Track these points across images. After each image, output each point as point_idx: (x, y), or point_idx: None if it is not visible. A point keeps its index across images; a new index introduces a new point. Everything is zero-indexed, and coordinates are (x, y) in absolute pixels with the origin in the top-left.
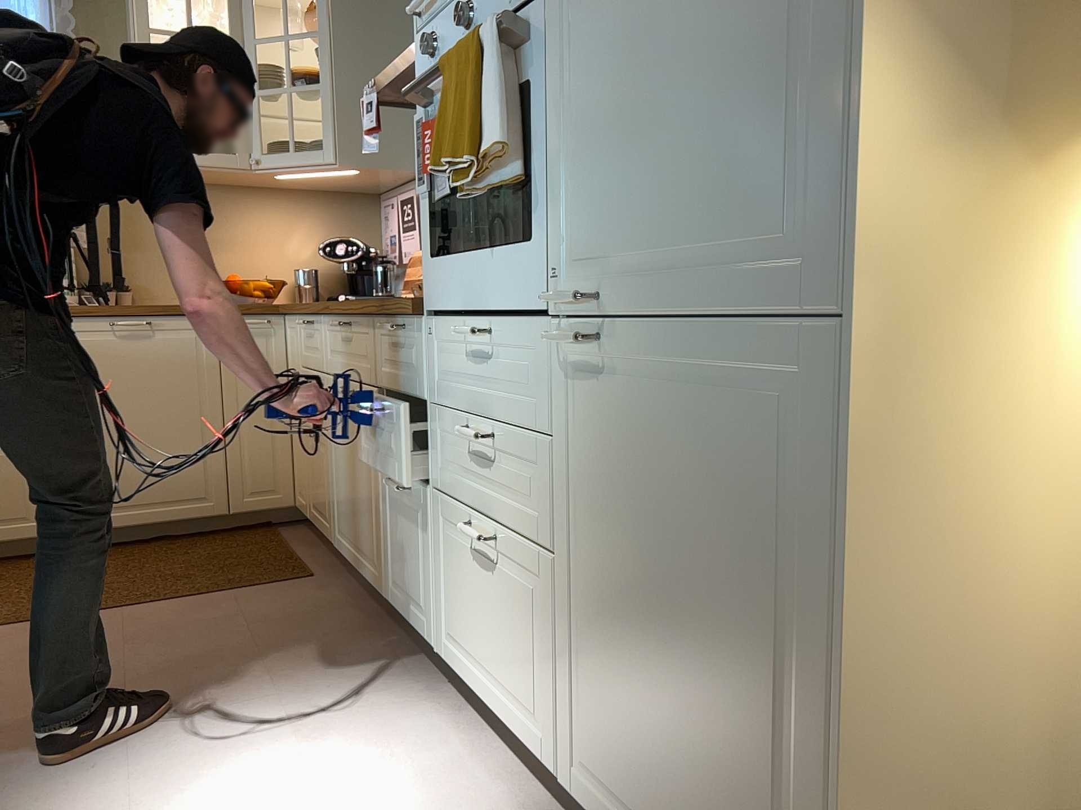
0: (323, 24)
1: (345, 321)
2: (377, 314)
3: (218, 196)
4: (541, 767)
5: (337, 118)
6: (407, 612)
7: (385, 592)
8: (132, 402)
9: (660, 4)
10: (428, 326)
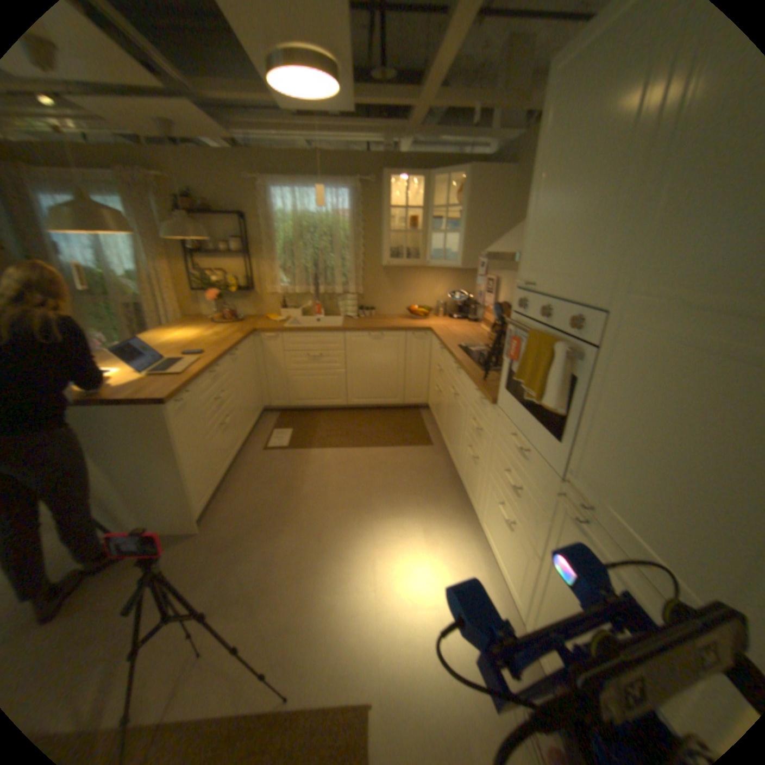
0: (465, 202)
1: (459, 366)
2: (474, 385)
3: (410, 271)
4: (516, 609)
5: (465, 248)
6: (469, 494)
7: (461, 477)
8: (374, 363)
9: (661, 429)
10: (497, 412)
